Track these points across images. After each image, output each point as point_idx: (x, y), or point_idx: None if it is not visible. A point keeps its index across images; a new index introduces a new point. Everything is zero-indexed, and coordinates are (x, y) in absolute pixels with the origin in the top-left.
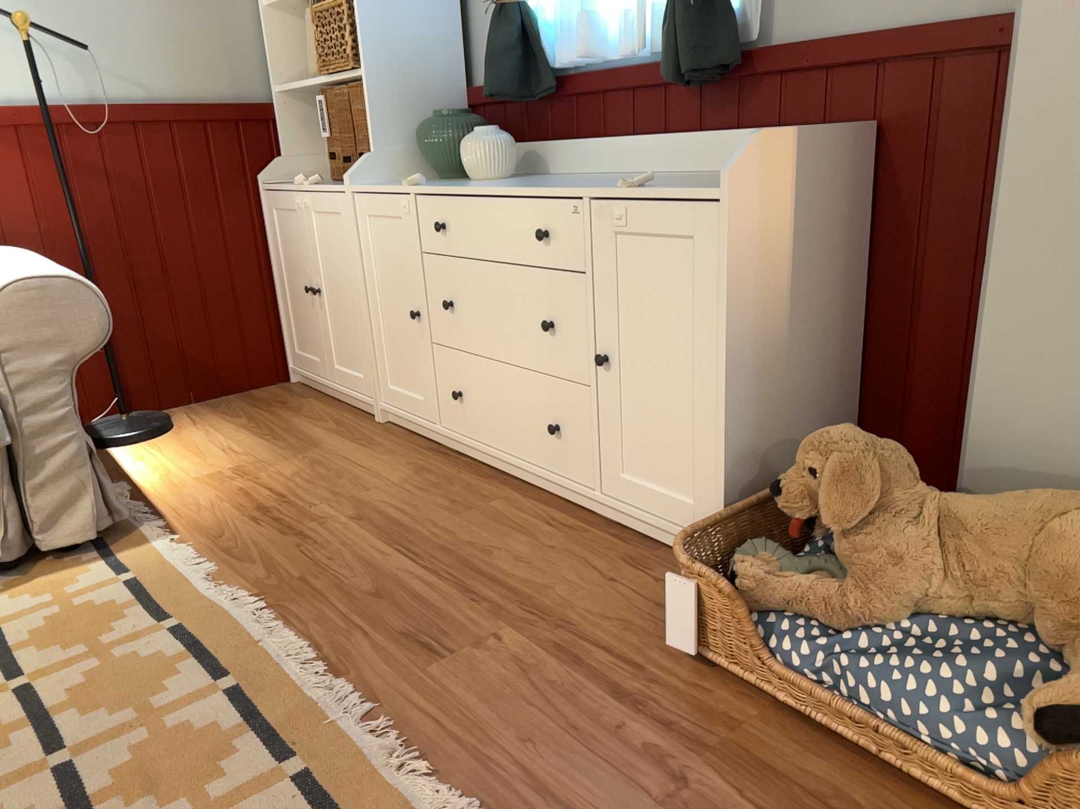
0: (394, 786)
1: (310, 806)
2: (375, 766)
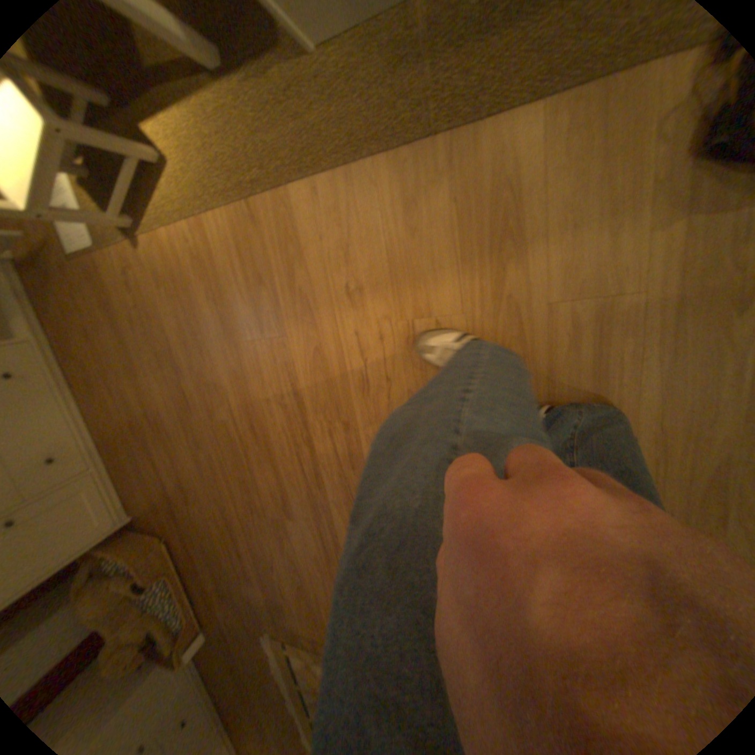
0: (272, 666)
1: (290, 677)
2: (275, 673)
